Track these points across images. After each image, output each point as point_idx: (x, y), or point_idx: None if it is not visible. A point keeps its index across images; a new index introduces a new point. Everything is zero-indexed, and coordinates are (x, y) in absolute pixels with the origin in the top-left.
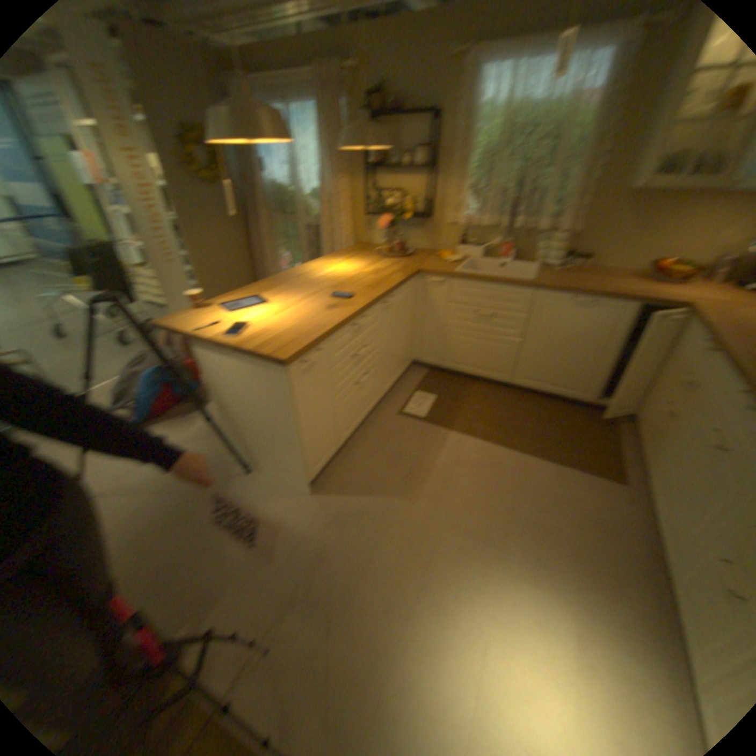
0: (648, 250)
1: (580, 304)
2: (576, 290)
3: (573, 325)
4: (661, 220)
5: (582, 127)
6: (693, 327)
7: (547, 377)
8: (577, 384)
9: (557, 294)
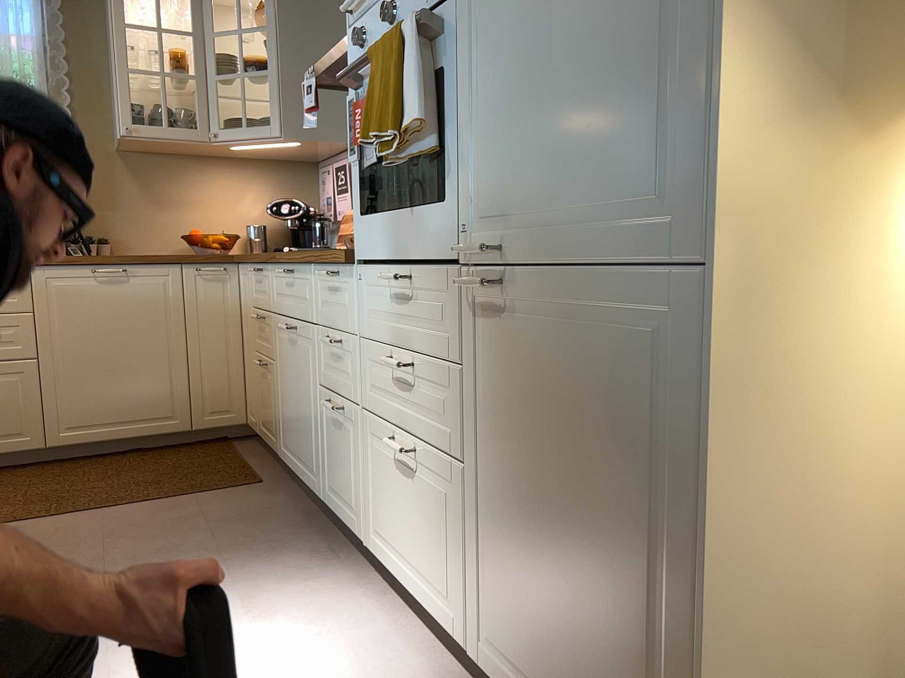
0: (174, 229)
1: (106, 280)
2: (92, 259)
3: (108, 314)
4: (172, 192)
5: (23, 73)
6: (244, 277)
7: (104, 414)
8: (154, 408)
9: (65, 270)
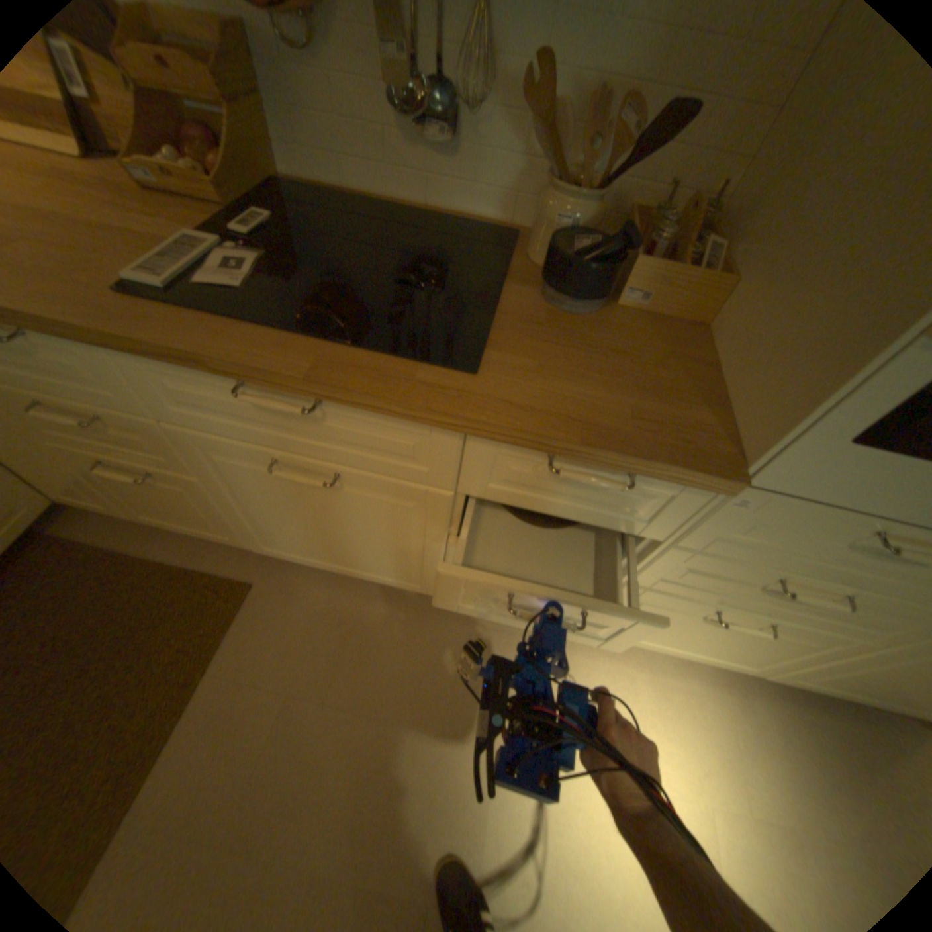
0: None
1: None
2: None
3: None
4: None
5: None
6: None
7: None
8: None
9: None
